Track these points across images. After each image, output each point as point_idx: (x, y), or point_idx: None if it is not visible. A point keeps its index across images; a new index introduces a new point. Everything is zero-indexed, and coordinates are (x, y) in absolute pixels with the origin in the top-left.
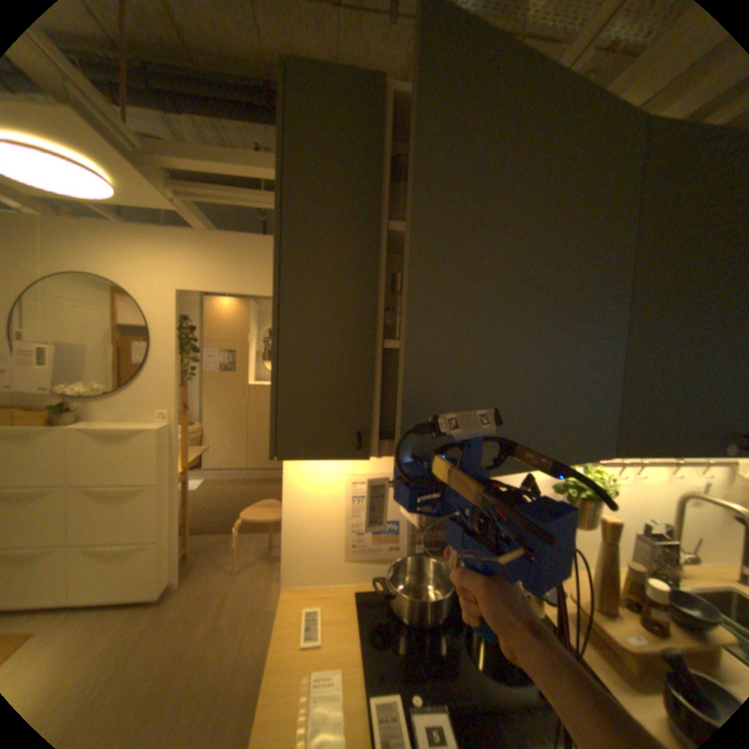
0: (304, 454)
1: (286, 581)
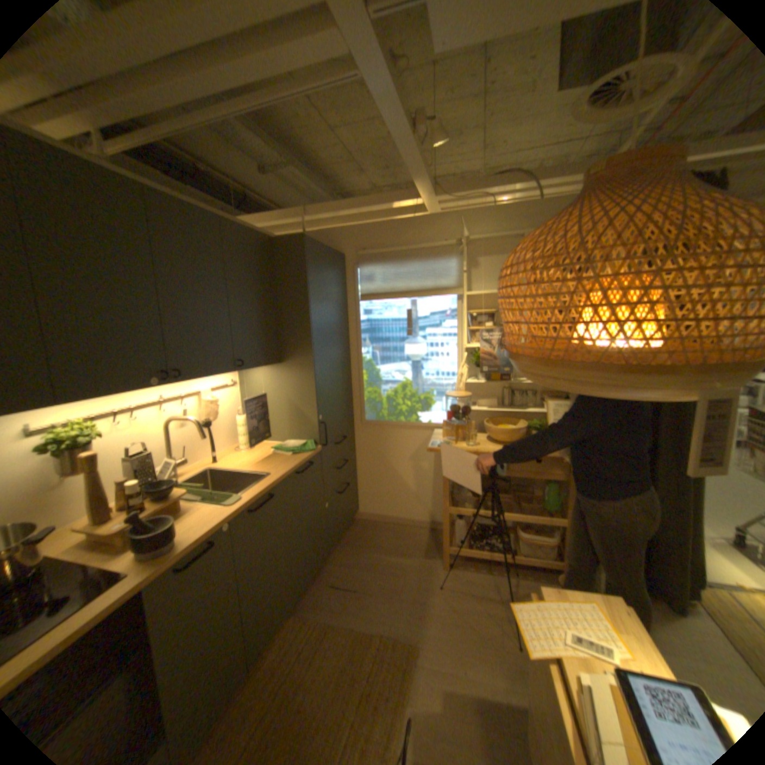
0: None
1: None
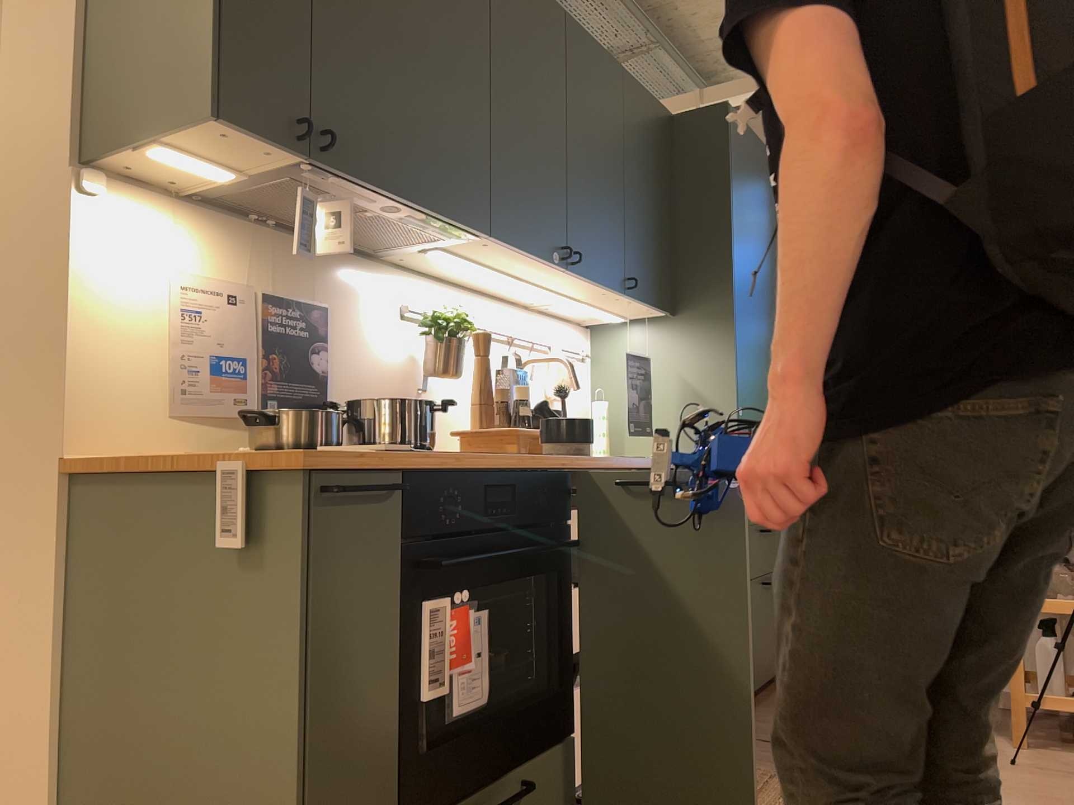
0: (241, 127)
1: (72, 442)
